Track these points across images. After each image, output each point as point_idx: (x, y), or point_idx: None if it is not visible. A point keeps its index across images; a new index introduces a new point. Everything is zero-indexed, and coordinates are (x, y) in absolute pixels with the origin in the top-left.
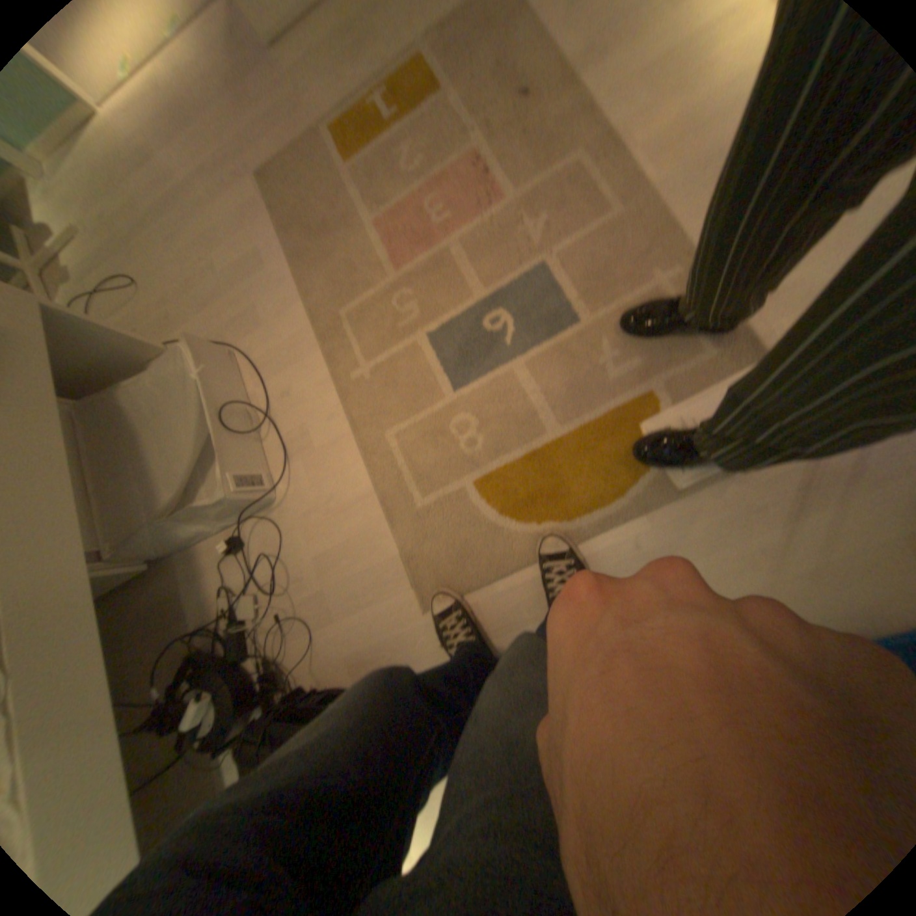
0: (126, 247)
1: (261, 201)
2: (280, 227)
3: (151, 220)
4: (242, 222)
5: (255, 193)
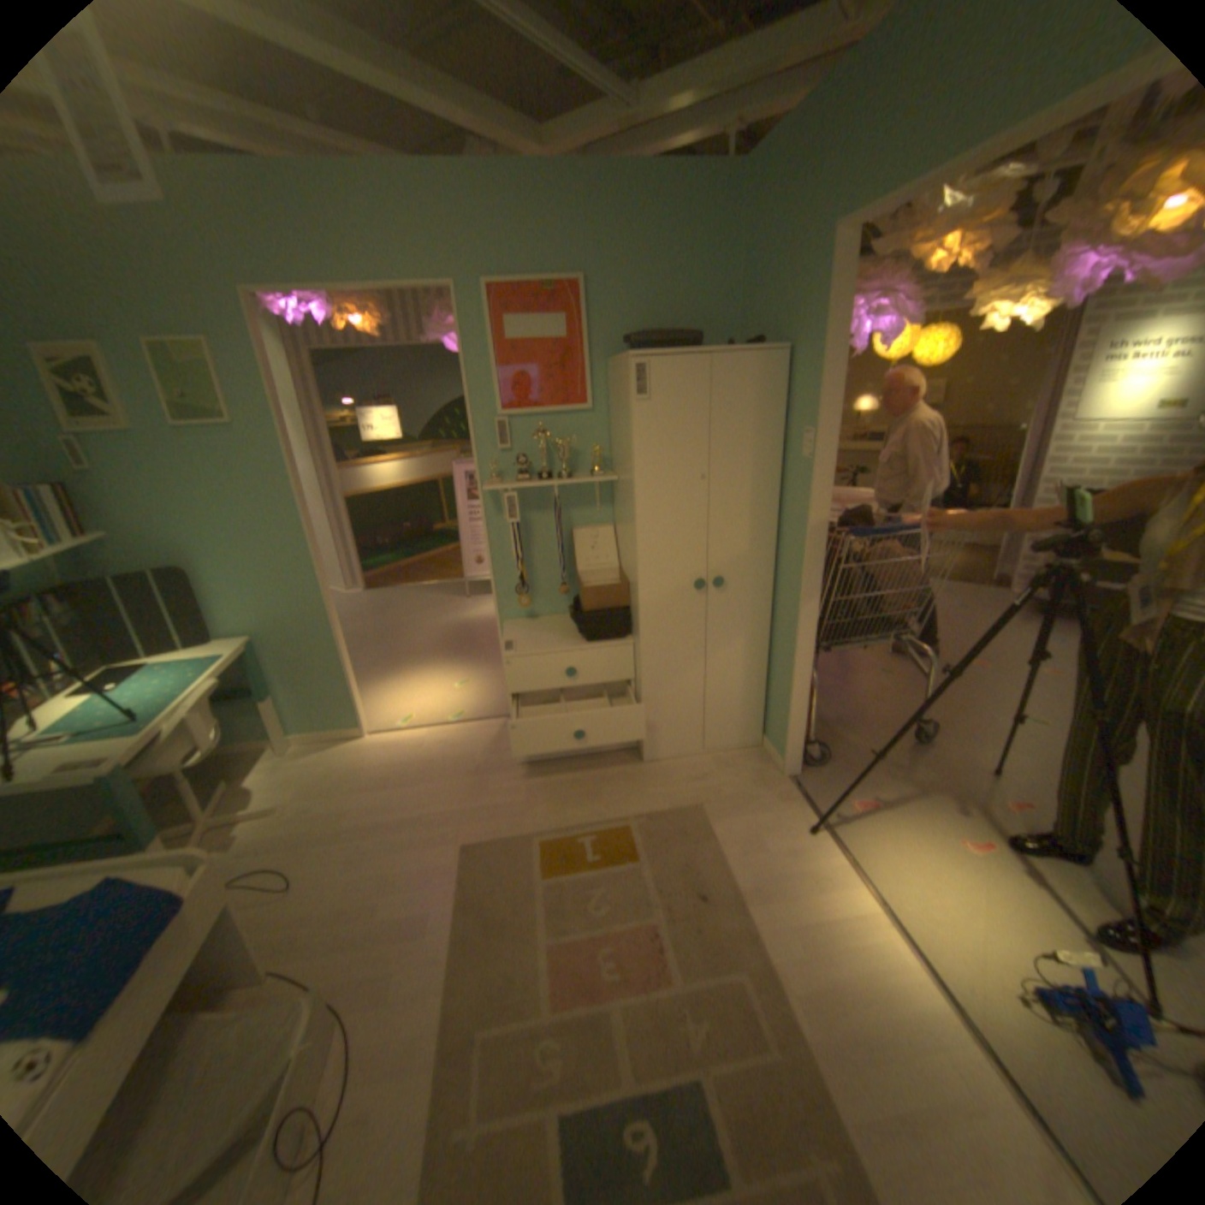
0: (307, 855)
1: (456, 878)
2: (461, 912)
3: (348, 843)
4: (429, 888)
5: (454, 868)
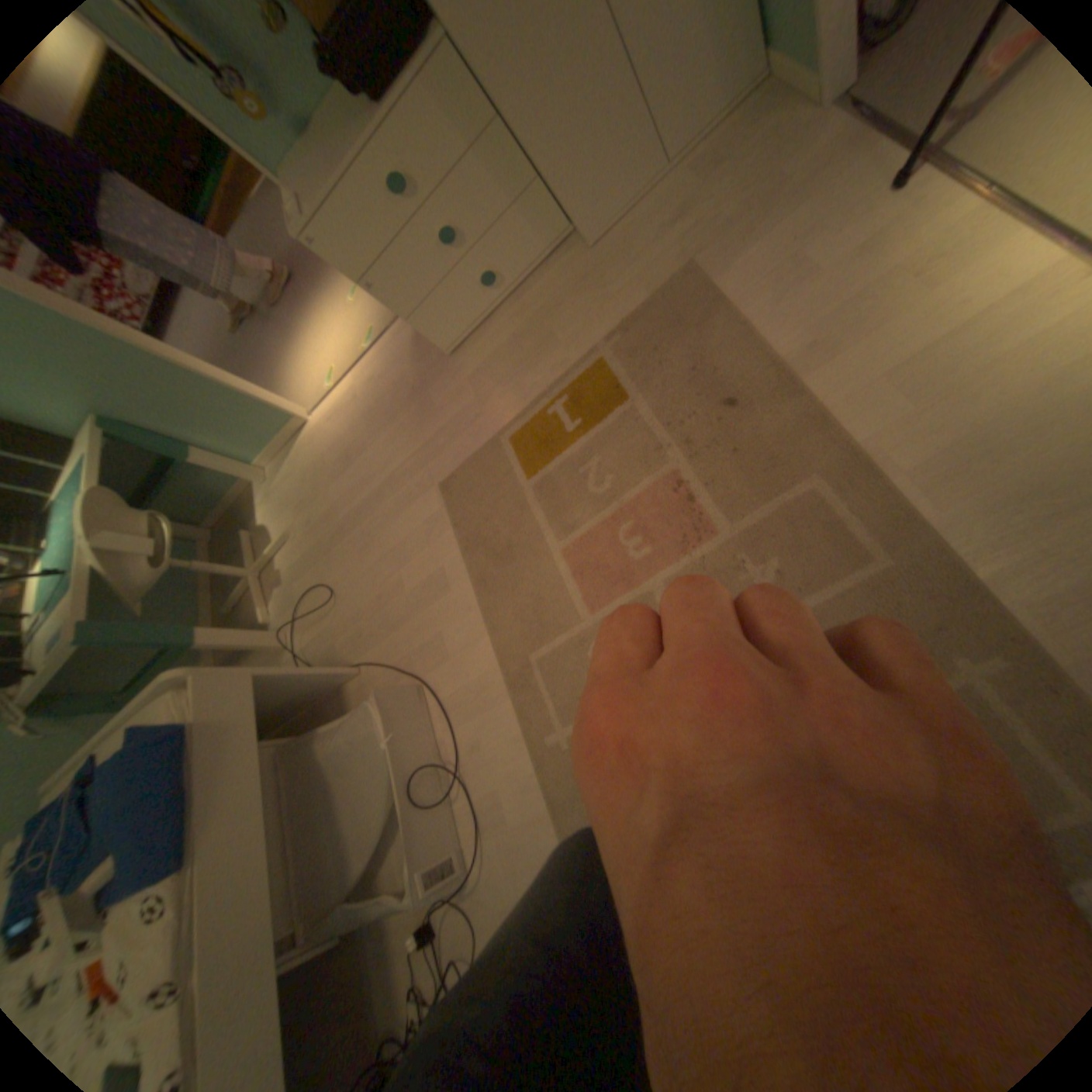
0: (328, 557)
1: (448, 519)
2: (466, 550)
3: (349, 531)
4: (430, 540)
5: (442, 509)
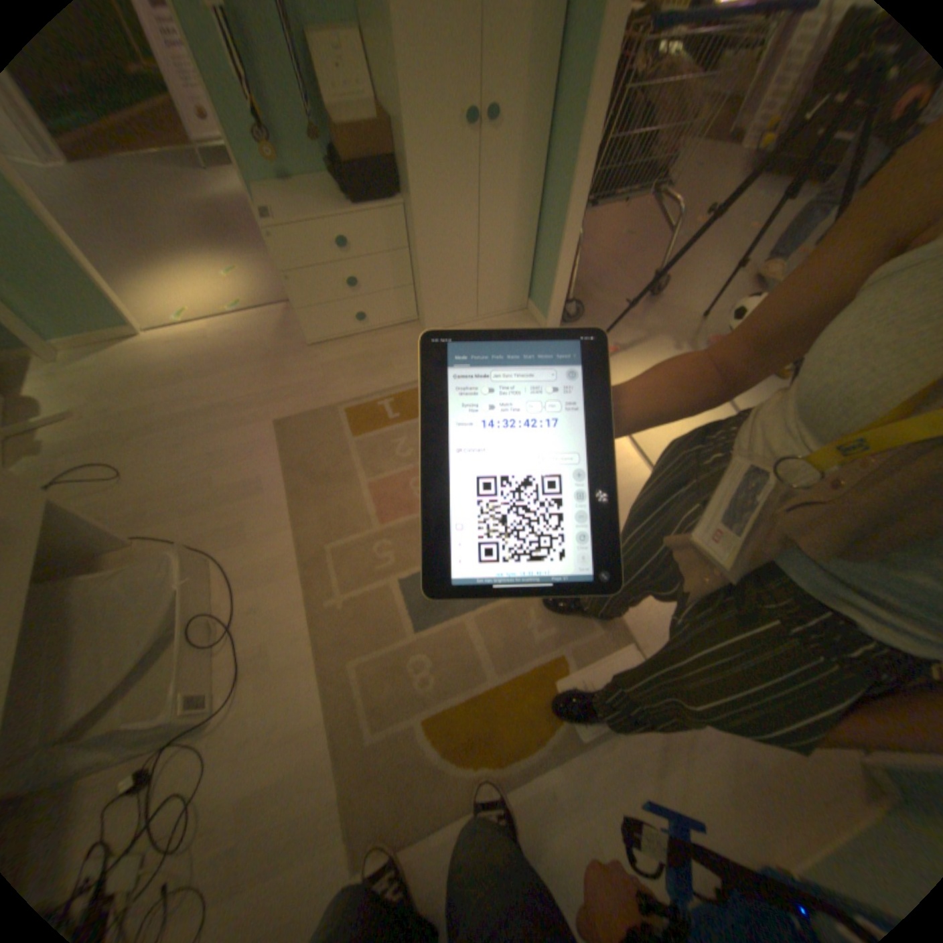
0: (123, 446)
1: (275, 446)
2: (287, 470)
3: (160, 432)
4: (253, 456)
5: (272, 438)
